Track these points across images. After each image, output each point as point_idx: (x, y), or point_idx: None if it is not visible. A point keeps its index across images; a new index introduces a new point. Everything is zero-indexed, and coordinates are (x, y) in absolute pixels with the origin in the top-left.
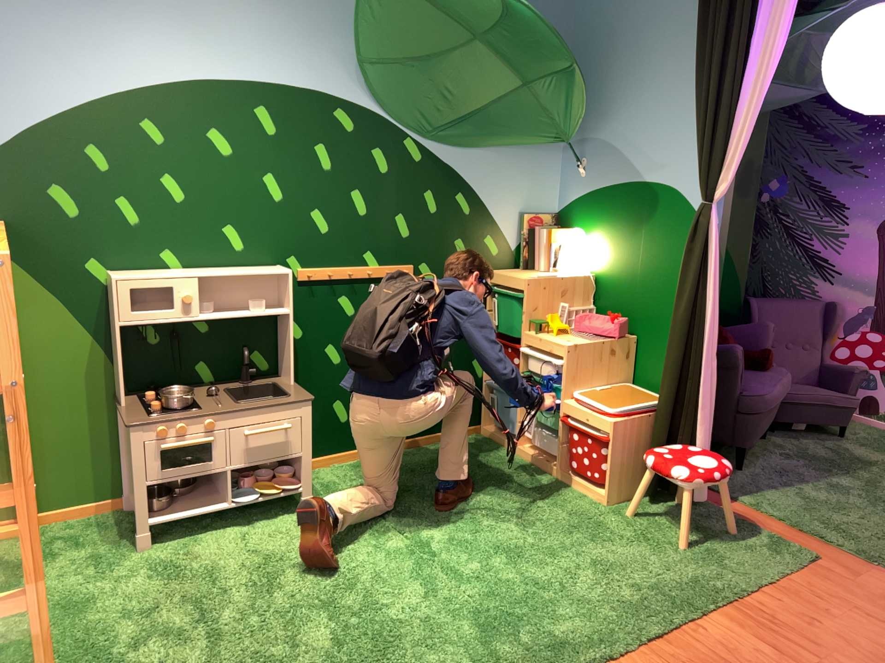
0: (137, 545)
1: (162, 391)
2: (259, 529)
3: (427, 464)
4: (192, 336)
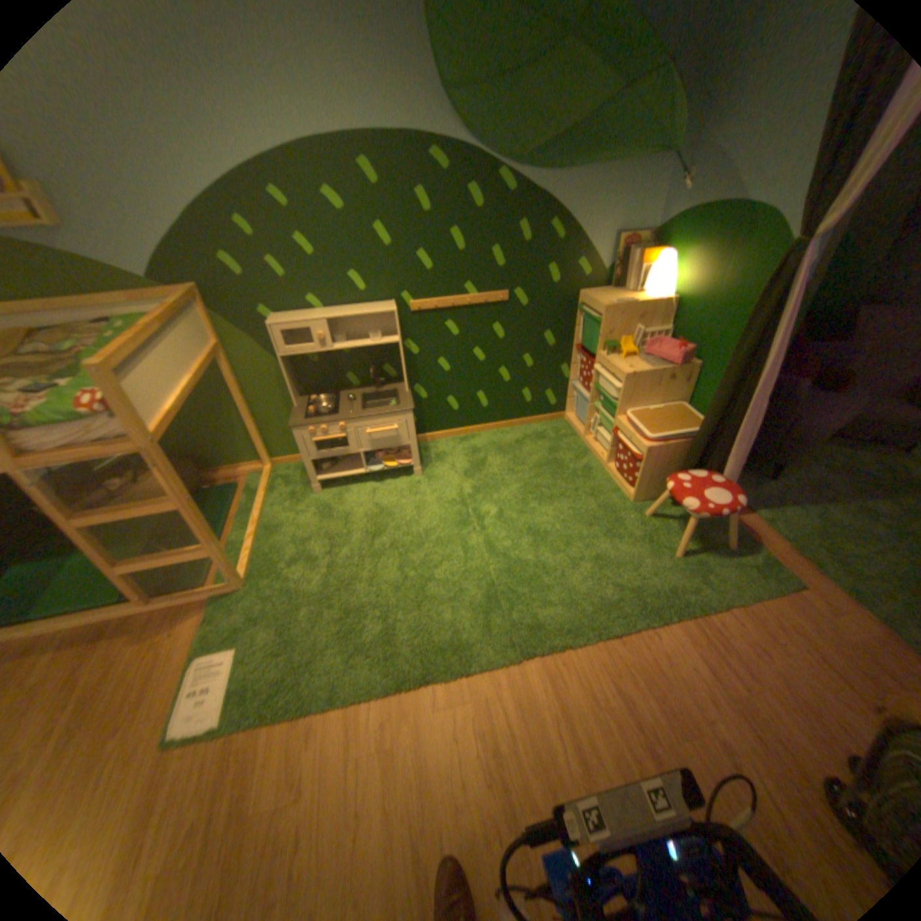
0: (311, 492)
1: (320, 396)
2: (382, 490)
3: (512, 446)
4: (337, 357)
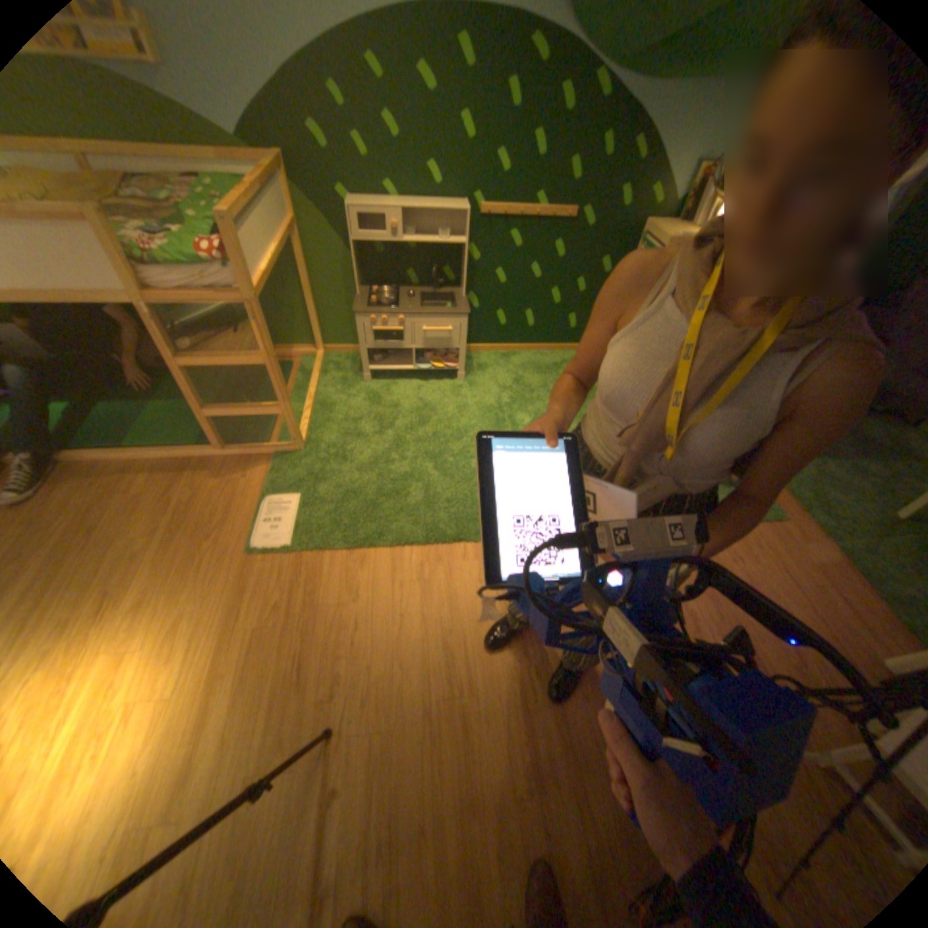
0: (360, 381)
1: (380, 288)
2: (426, 389)
3: (549, 368)
4: (401, 251)
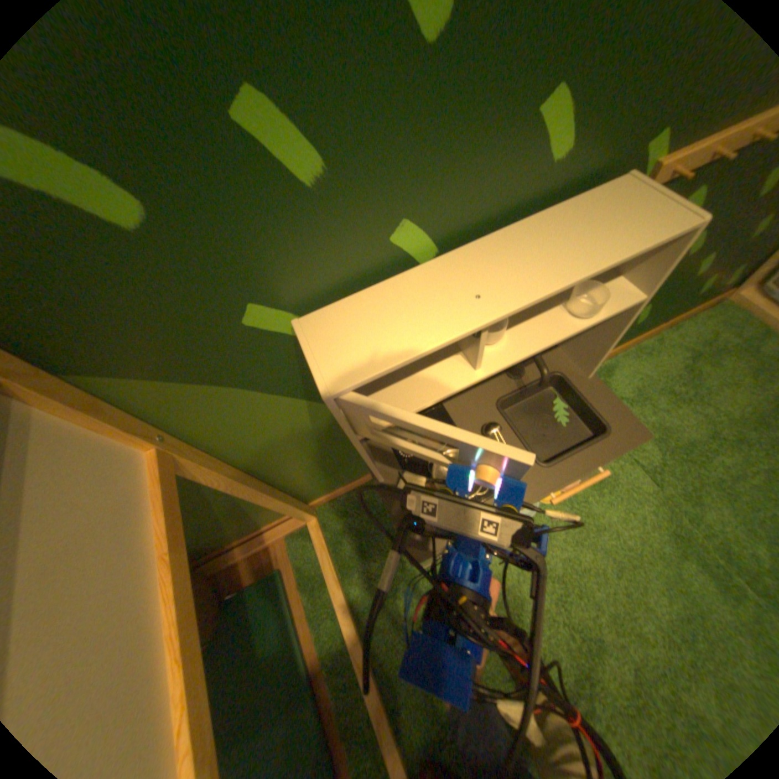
0: None
1: None
2: None
3: (684, 378)
4: None
